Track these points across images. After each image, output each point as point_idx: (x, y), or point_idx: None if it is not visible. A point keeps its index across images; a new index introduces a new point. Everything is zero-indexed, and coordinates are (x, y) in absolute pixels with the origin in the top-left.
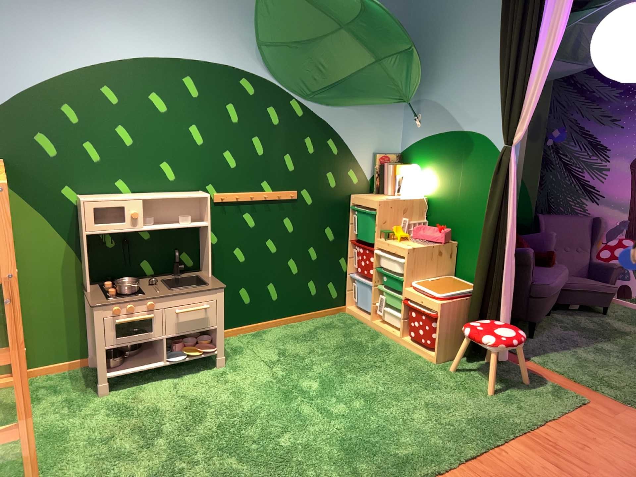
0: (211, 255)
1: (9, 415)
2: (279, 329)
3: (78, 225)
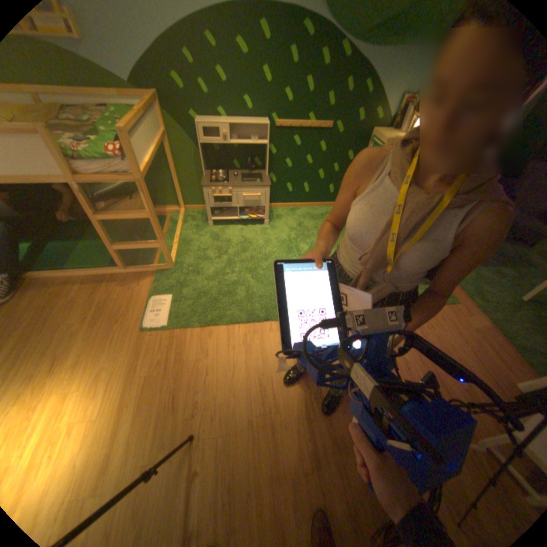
0: (266, 164)
1: (170, 228)
2: (305, 210)
3: (196, 135)
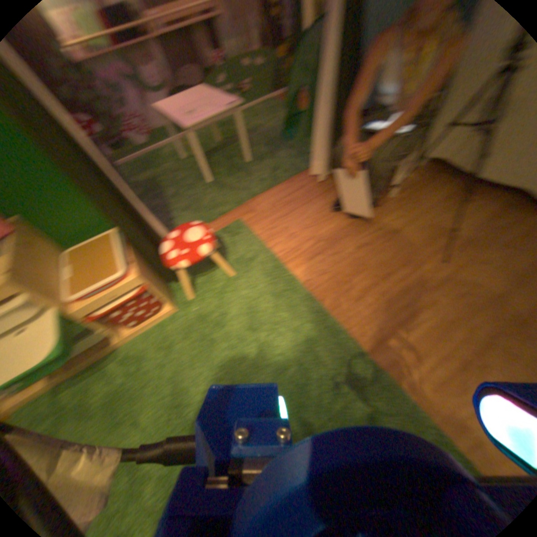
0: None
1: None
2: None
3: None
